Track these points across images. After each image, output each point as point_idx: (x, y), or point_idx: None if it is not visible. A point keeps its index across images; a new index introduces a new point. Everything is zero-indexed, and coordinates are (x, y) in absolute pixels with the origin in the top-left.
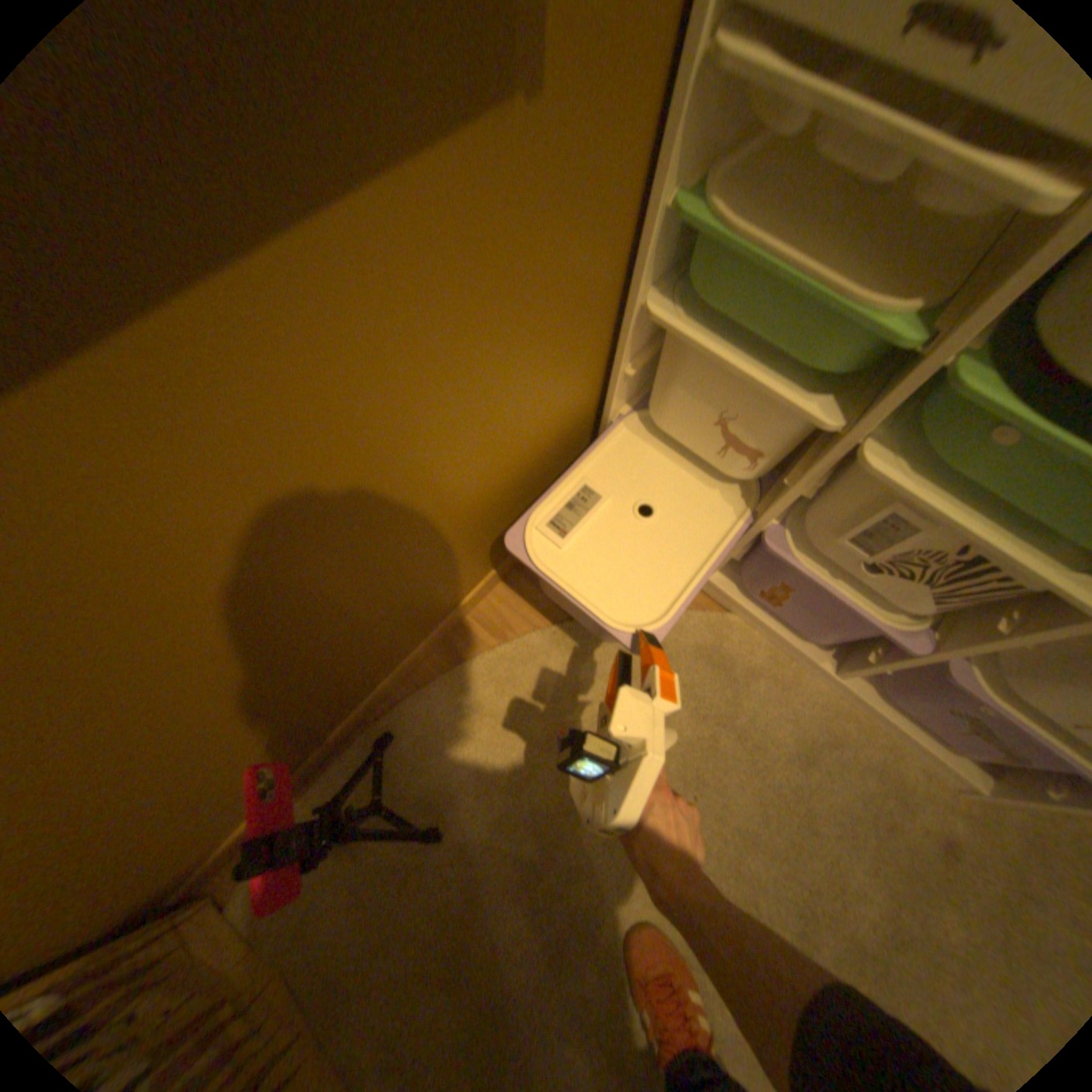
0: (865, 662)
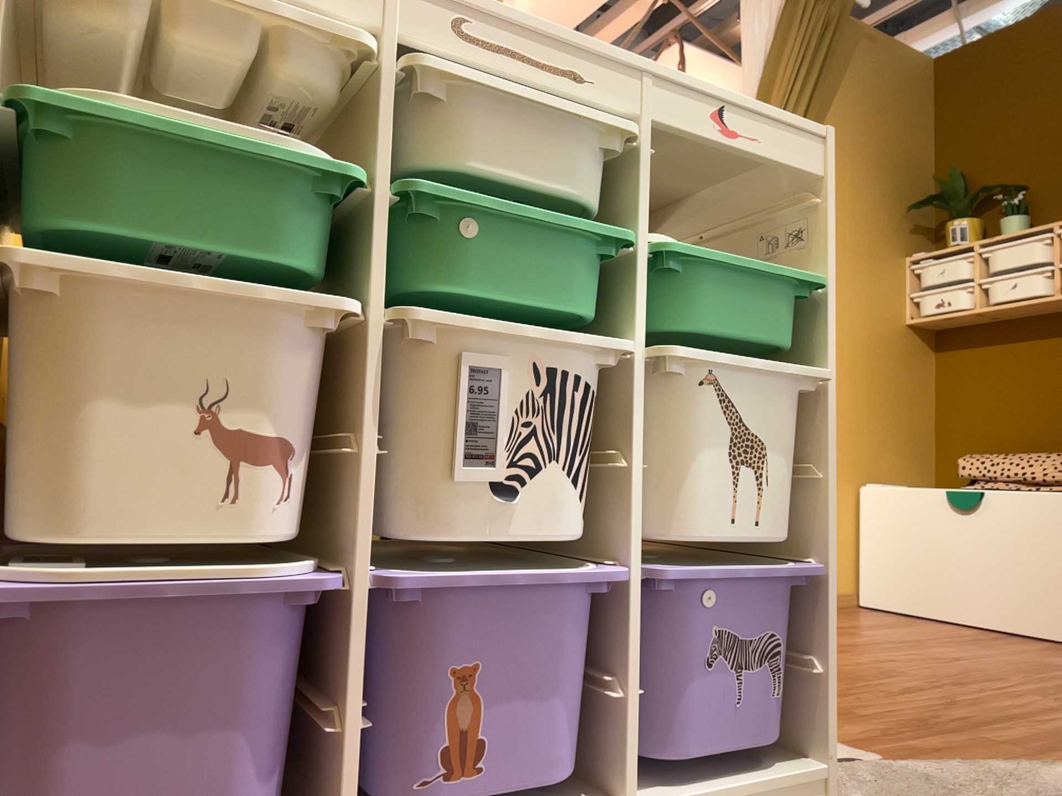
0: (613, 774)
